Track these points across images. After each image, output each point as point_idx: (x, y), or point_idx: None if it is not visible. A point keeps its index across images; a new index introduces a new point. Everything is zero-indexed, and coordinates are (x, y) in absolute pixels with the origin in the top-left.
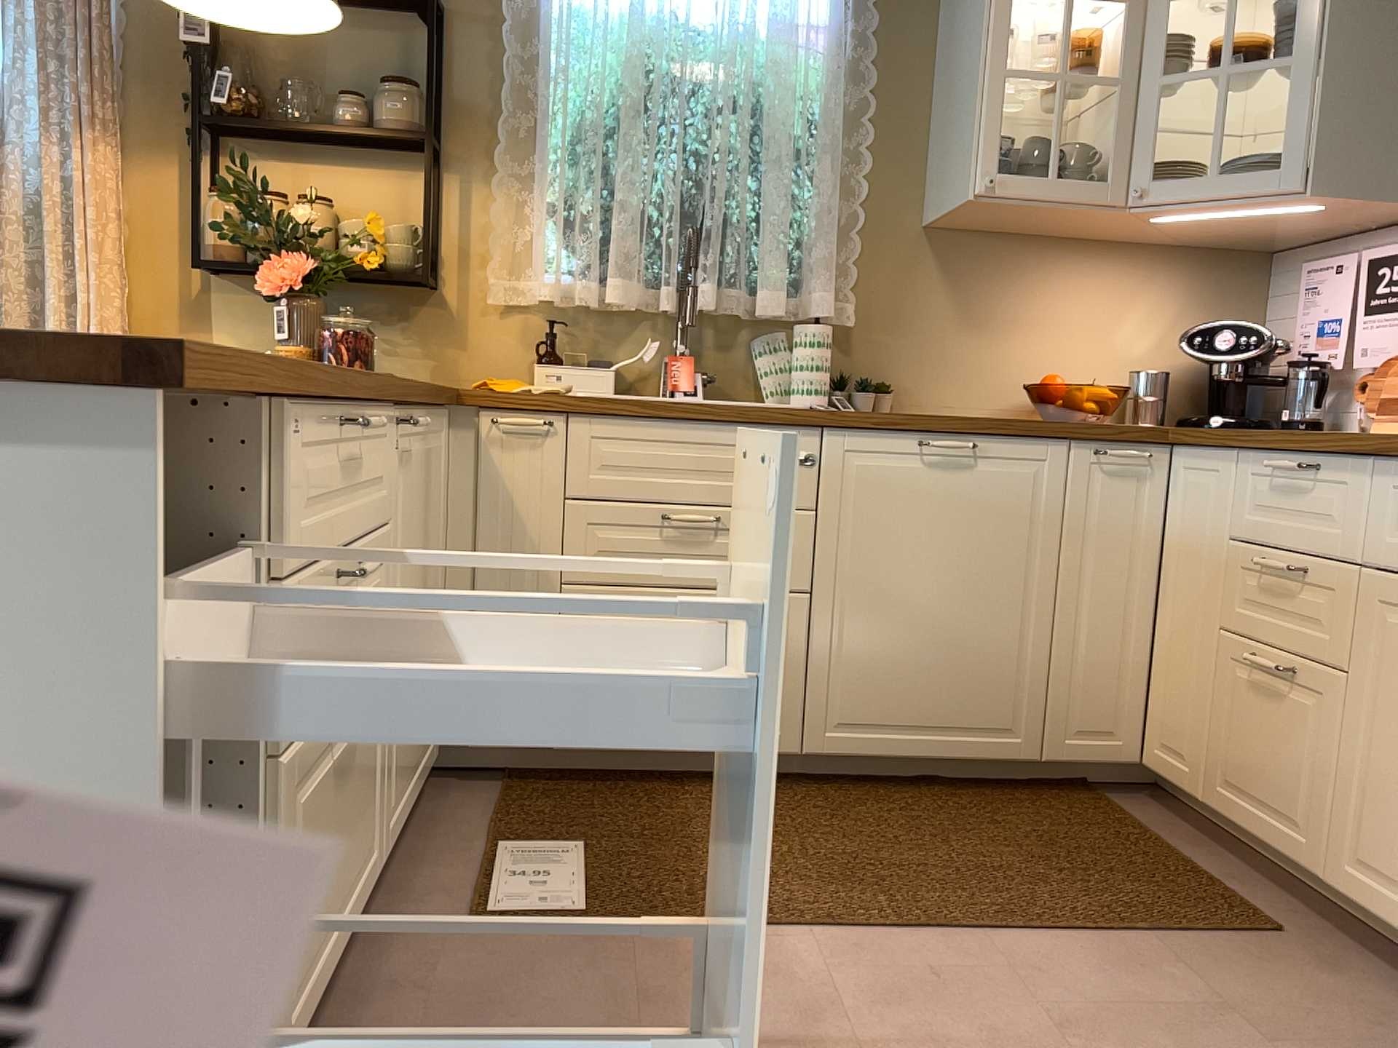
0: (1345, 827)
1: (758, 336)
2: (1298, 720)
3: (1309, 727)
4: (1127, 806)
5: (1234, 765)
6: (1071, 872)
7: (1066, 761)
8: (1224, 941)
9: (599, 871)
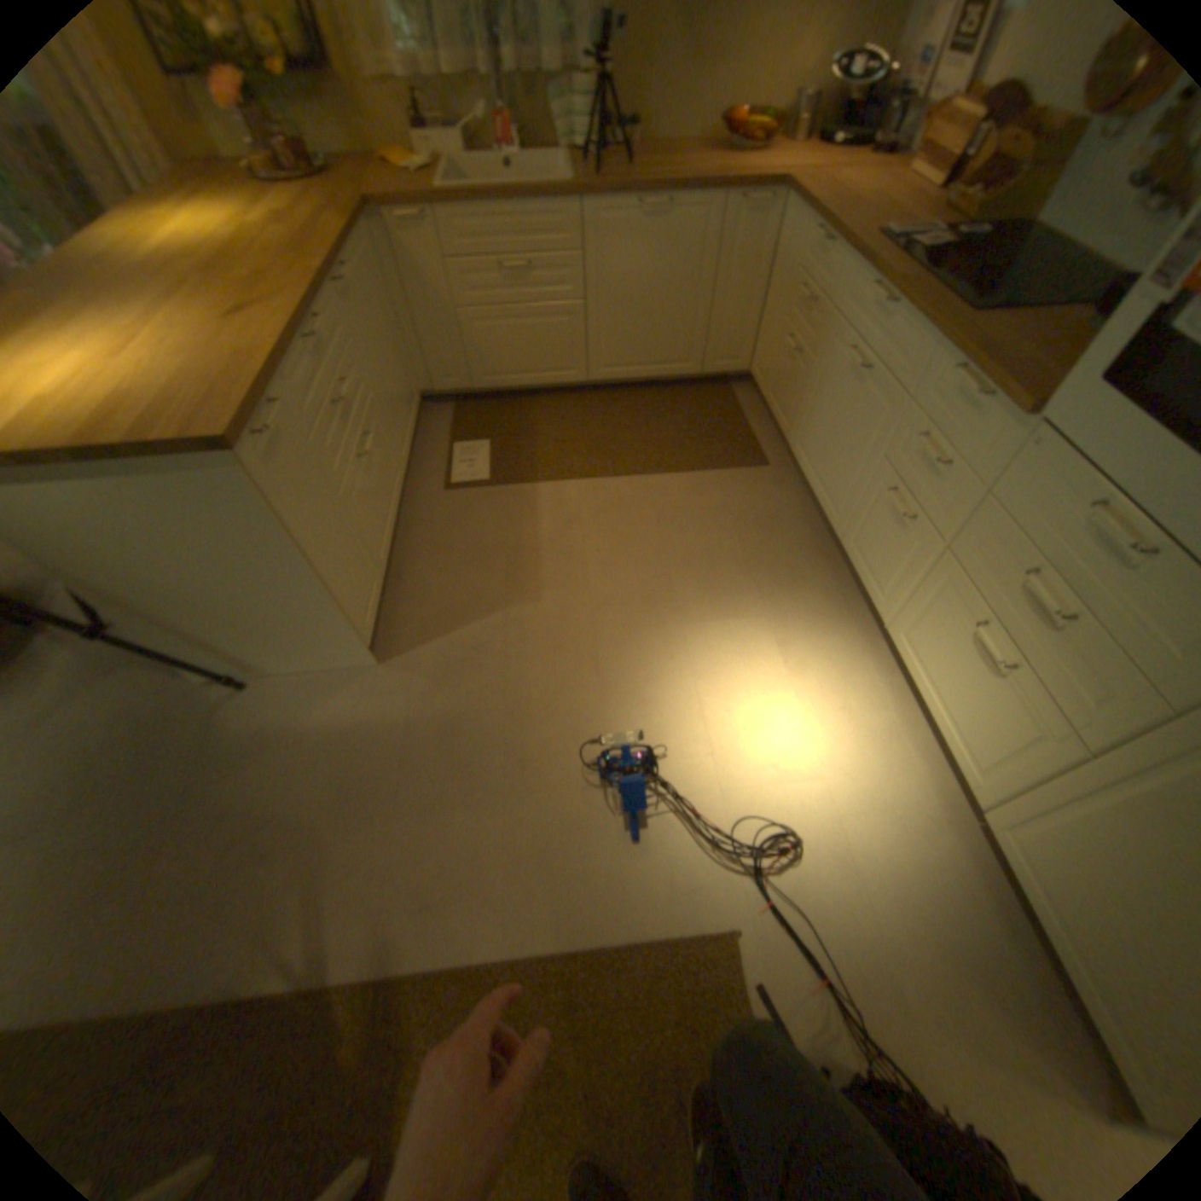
0: (799, 427)
1: (550, 87)
2: (797, 375)
3: (800, 379)
4: (738, 393)
5: (776, 386)
6: (695, 439)
7: (713, 374)
8: (743, 471)
9: (498, 457)
